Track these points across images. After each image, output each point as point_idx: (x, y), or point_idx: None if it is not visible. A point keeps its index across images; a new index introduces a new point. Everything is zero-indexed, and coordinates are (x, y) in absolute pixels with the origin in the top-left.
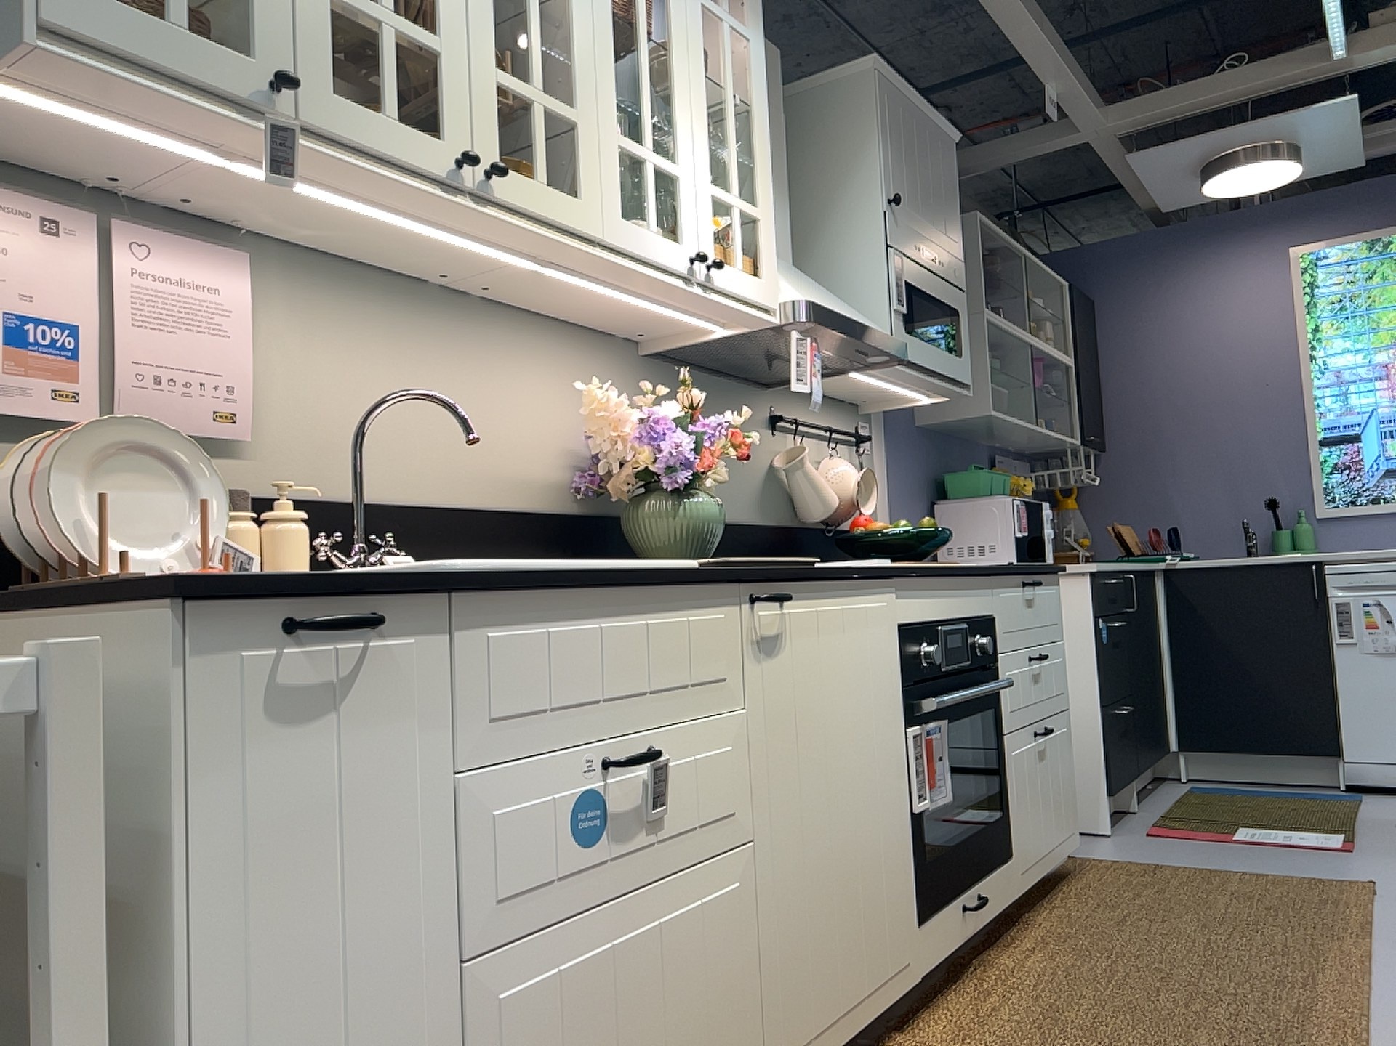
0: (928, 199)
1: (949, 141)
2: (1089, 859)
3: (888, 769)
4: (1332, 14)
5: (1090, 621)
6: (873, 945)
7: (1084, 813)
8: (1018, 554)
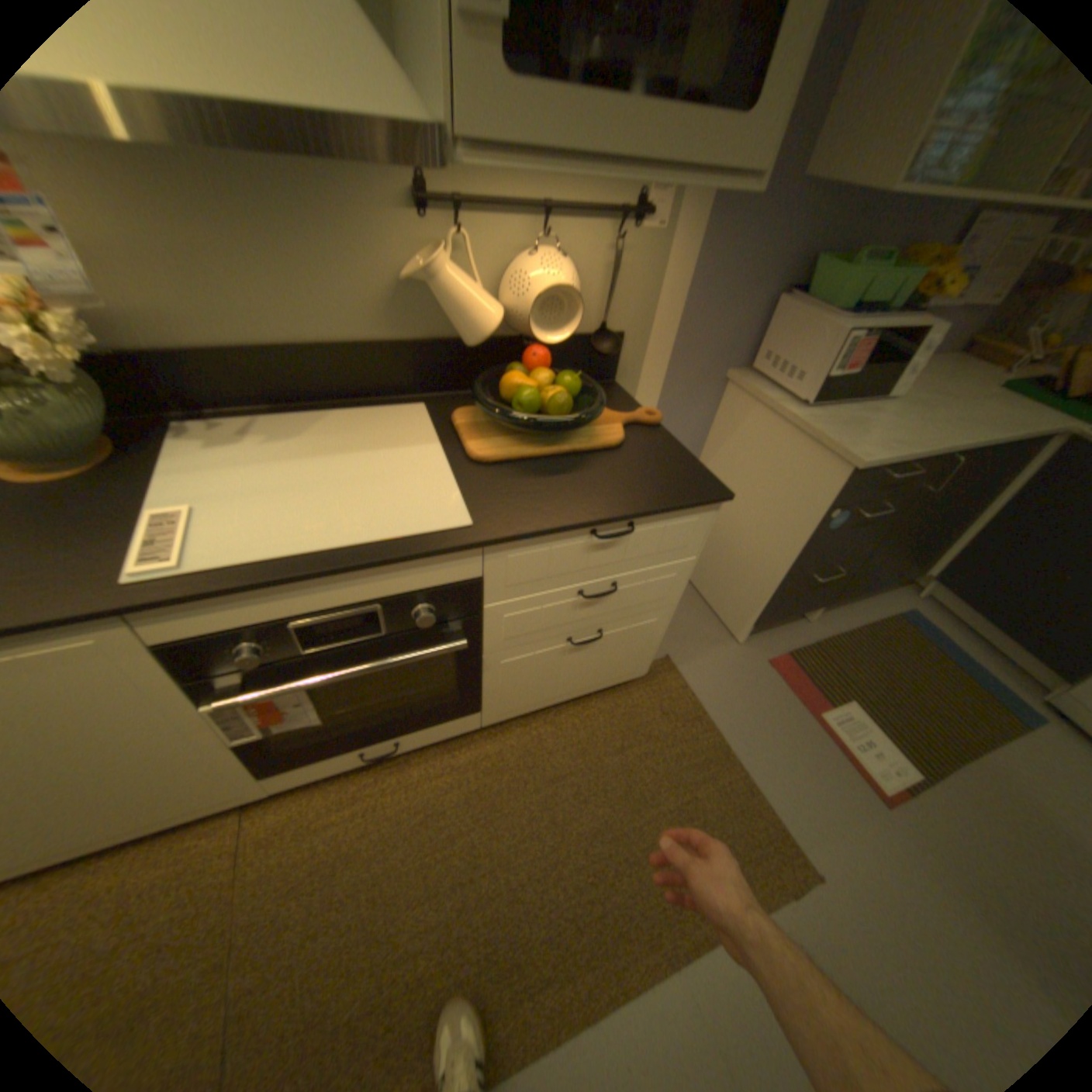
0: None
1: None
2: (670, 672)
3: (151, 739)
4: None
5: (824, 507)
6: (157, 808)
7: (733, 620)
8: (822, 393)
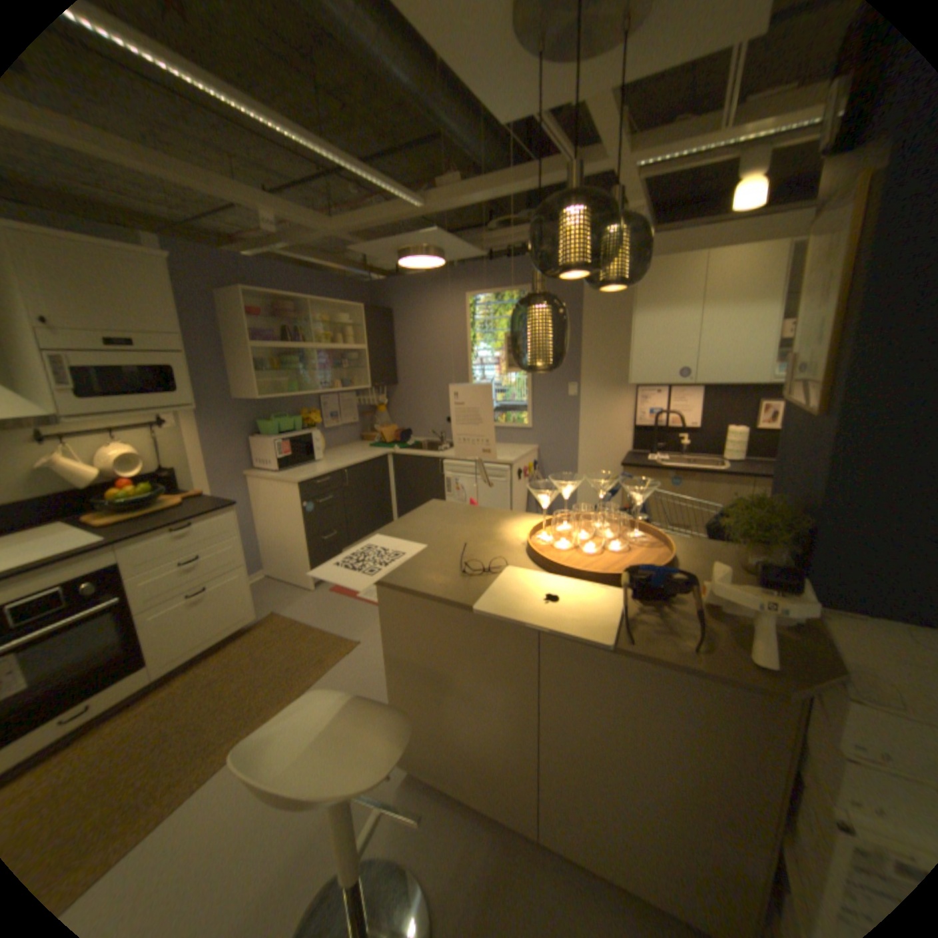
0: (114, 304)
1: (150, 259)
2: (274, 617)
3: None
4: (390, 183)
5: (300, 503)
6: None
7: (305, 581)
8: (281, 465)
